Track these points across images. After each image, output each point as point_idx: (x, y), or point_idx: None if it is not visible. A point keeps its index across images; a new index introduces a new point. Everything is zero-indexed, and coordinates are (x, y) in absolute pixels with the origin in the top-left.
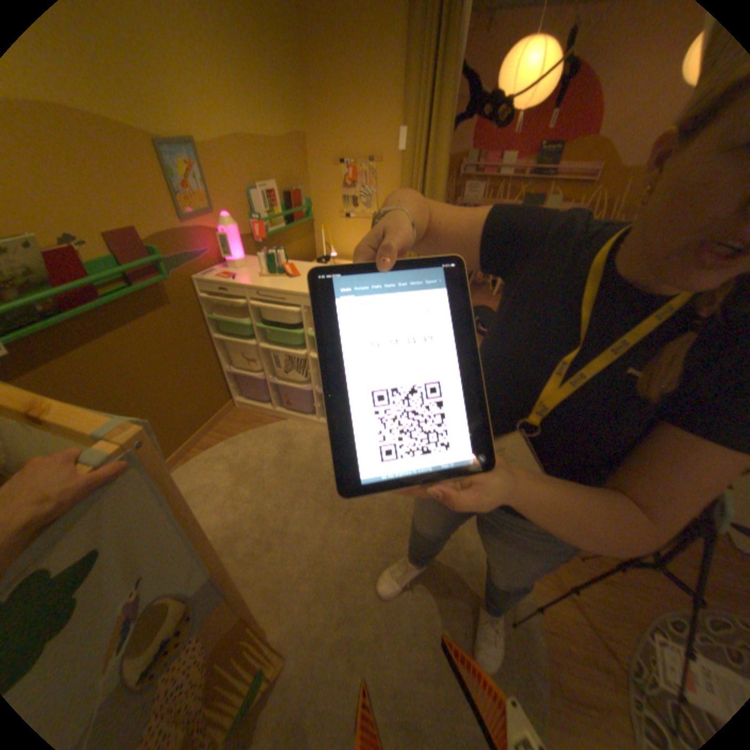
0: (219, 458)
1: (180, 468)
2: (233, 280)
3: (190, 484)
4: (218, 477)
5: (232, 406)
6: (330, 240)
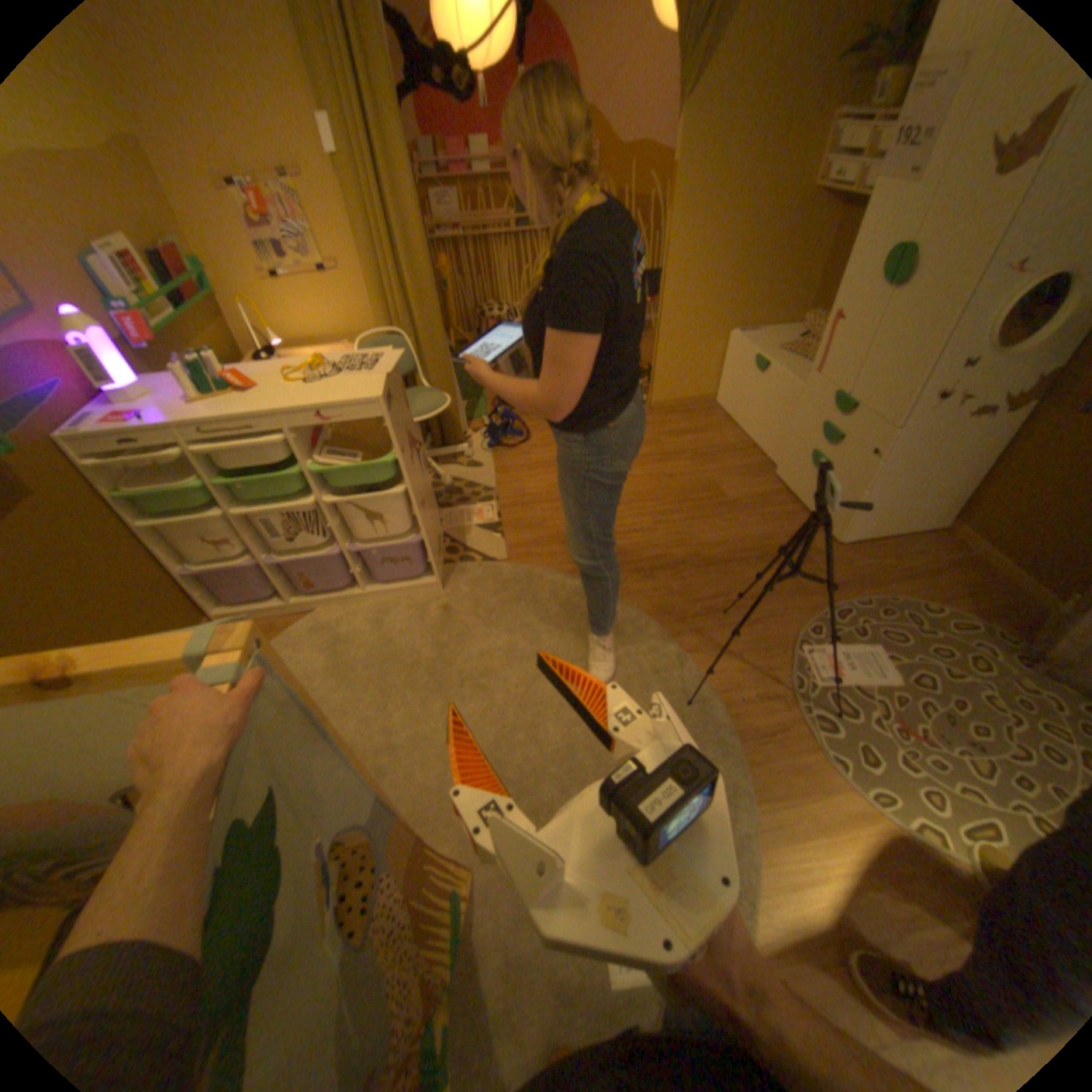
0: None
1: None
2: (139, 420)
3: None
4: None
5: None
6: (261, 321)
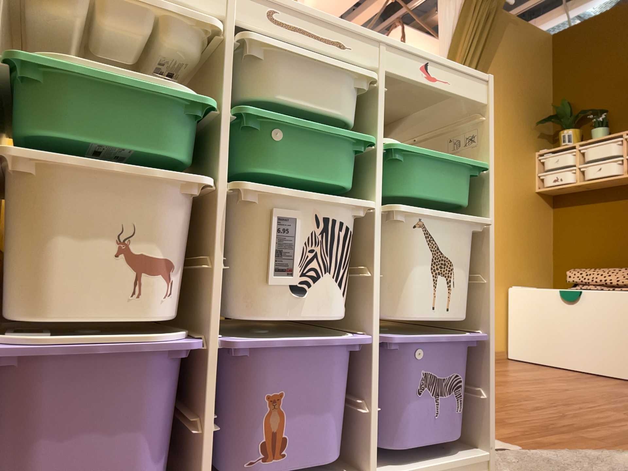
0: None
1: None
2: None
3: None
4: None
5: None
6: None
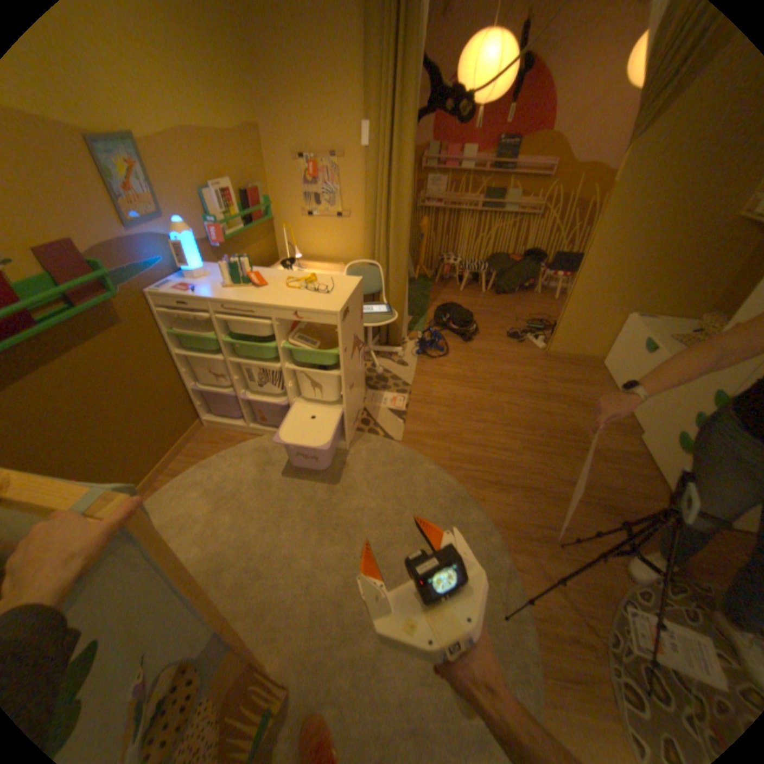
0: (192, 483)
1: (148, 499)
2: (193, 292)
3: (162, 515)
4: (193, 504)
5: (200, 425)
6: (294, 241)
